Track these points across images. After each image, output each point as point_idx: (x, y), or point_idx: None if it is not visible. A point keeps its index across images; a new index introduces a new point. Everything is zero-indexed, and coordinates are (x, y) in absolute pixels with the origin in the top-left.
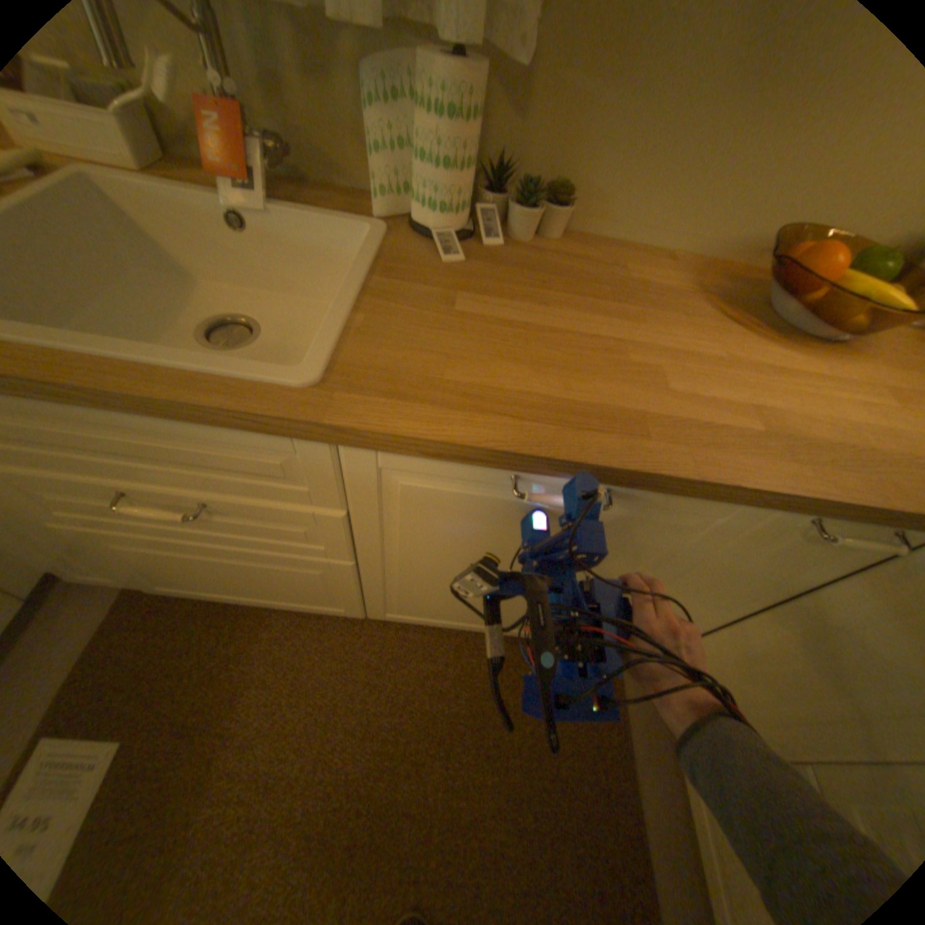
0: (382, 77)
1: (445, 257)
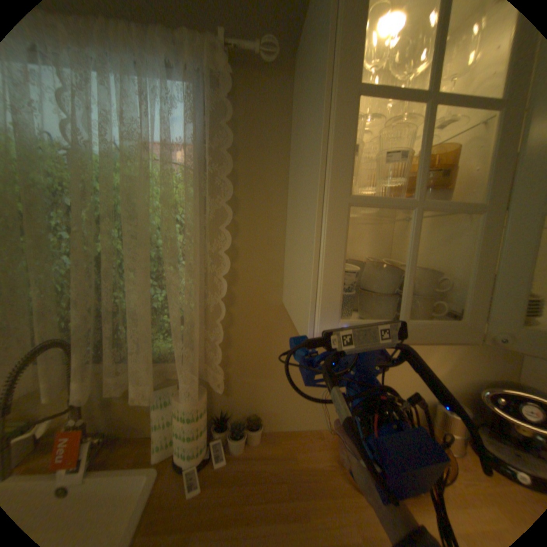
0: (160, 398)
1: (189, 493)
